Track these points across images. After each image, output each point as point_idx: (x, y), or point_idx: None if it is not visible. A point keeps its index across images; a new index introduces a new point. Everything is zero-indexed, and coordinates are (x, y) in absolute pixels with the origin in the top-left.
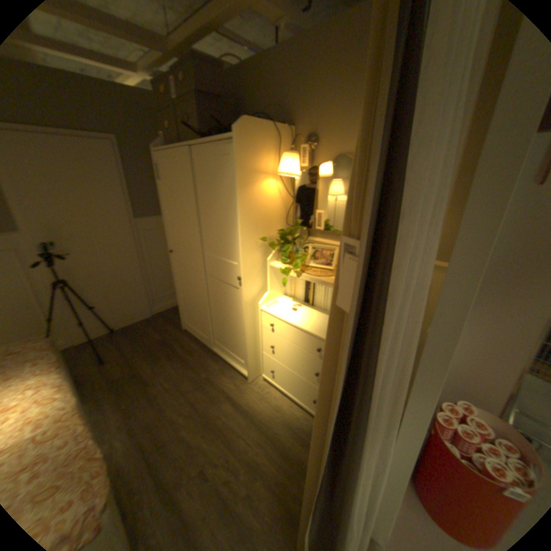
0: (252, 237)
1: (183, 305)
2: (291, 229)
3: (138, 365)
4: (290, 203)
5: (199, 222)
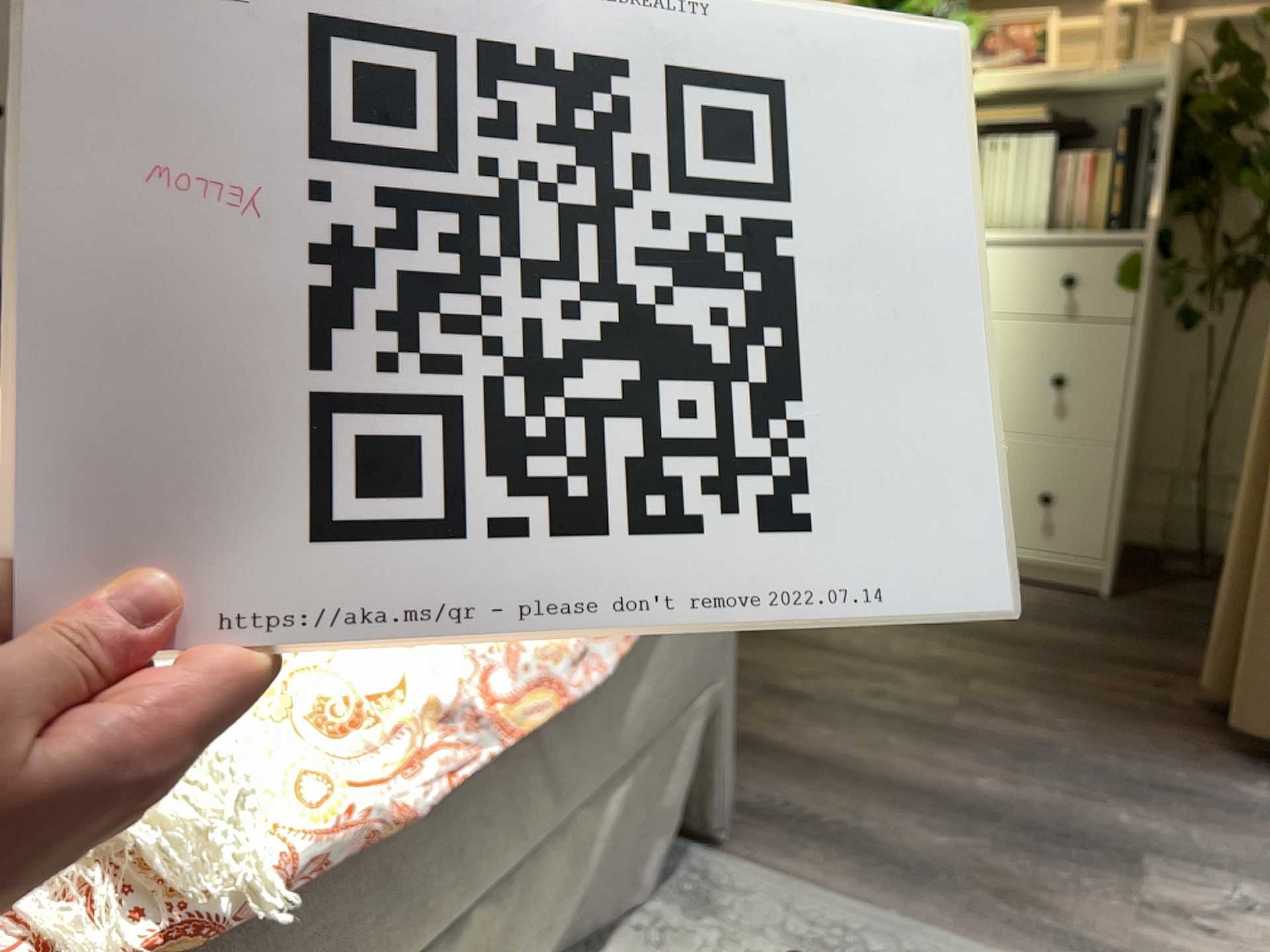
0: None
1: None
2: None
3: None
4: None
5: None
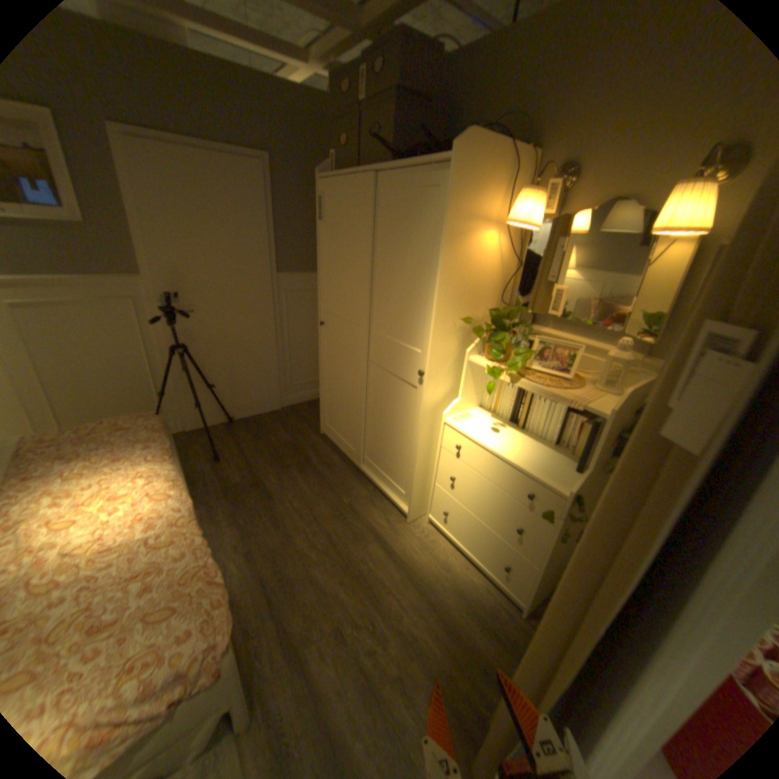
0: (452, 314)
1: (329, 399)
2: (512, 310)
3: (264, 469)
4: (513, 269)
5: (373, 285)
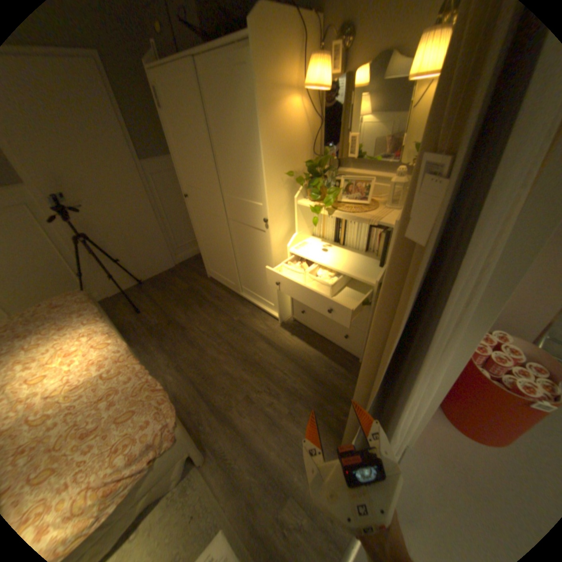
0: (278, 172)
1: (208, 253)
2: (321, 160)
3: (174, 311)
4: (318, 126)
5: (216, 158)
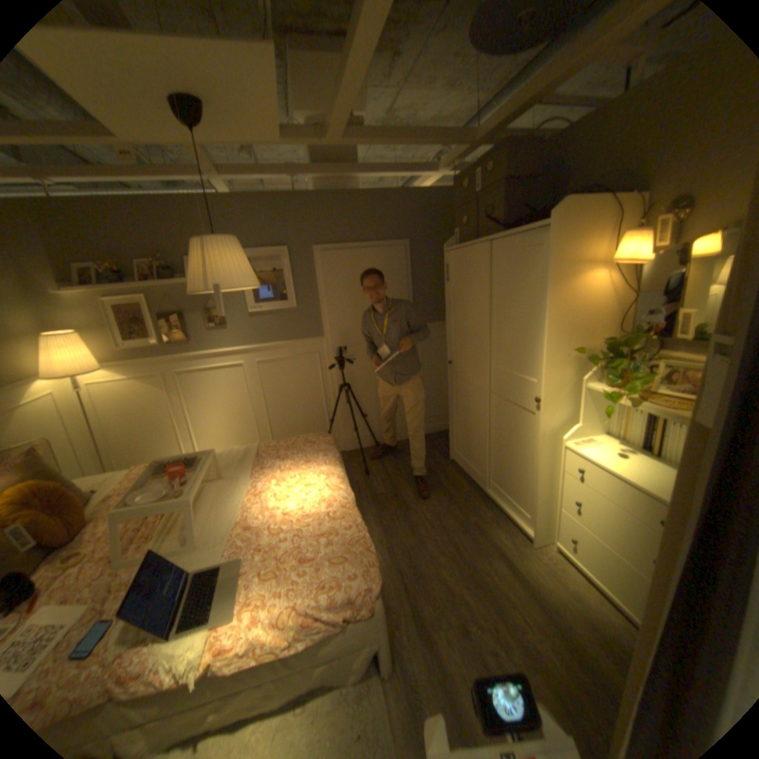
0: (564, 347)
1: (457, 428)
2: (629, 338)
3: (402, 485)
4: (632, 300)
5: (491, 328)
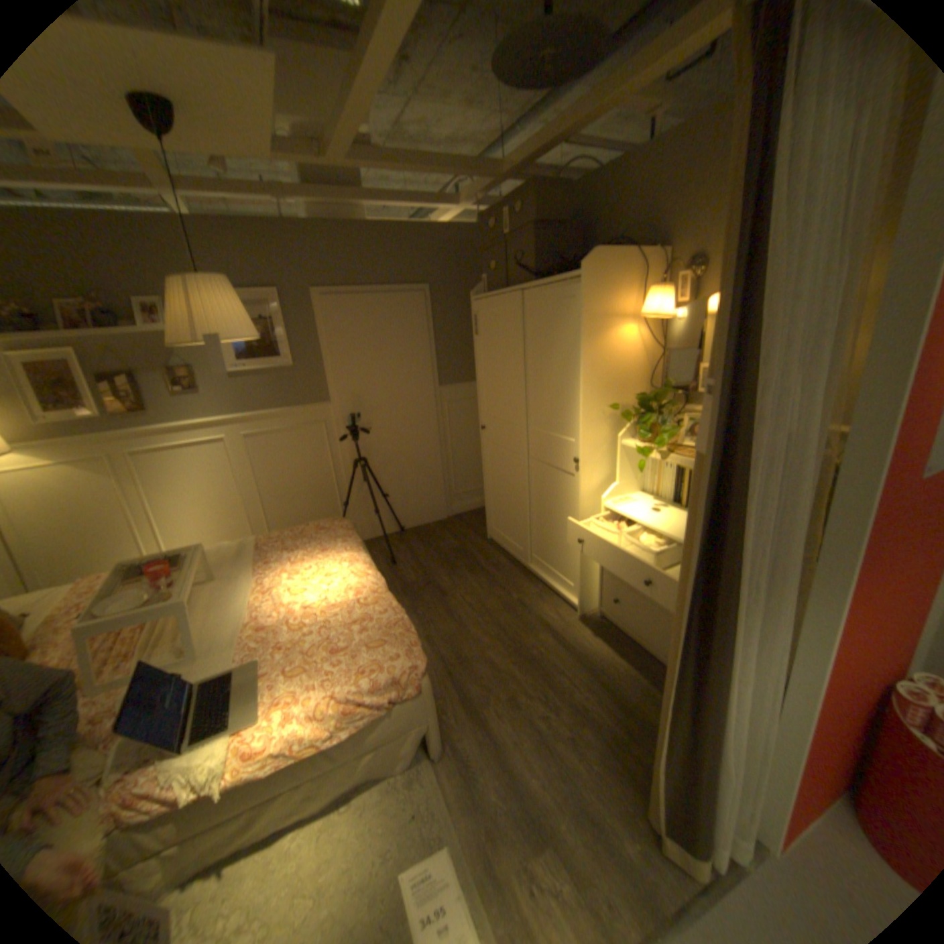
0: (599, 403)
1: (494, 502)
2: (657, 393)
3: (436, 571)
4: (660, 355)
5: (527, 386)
